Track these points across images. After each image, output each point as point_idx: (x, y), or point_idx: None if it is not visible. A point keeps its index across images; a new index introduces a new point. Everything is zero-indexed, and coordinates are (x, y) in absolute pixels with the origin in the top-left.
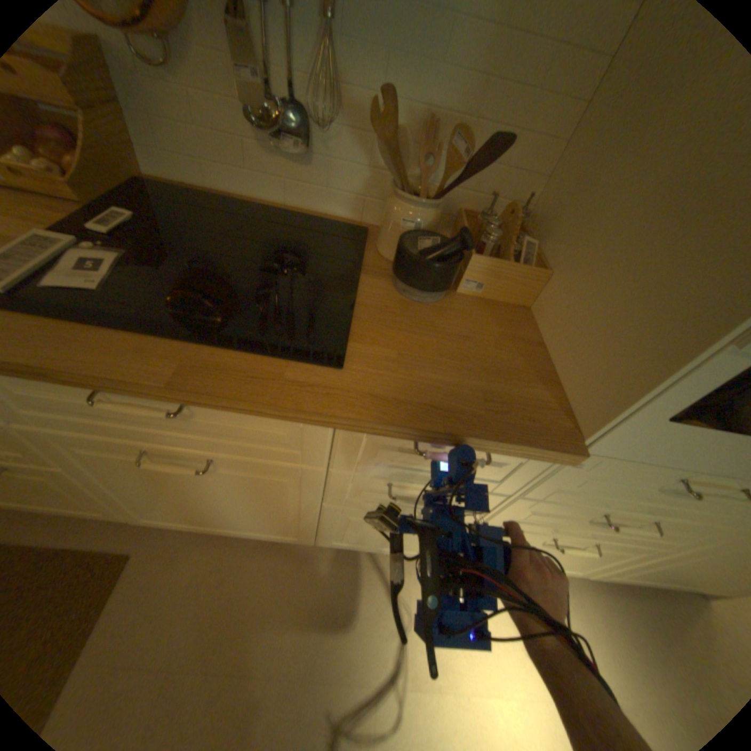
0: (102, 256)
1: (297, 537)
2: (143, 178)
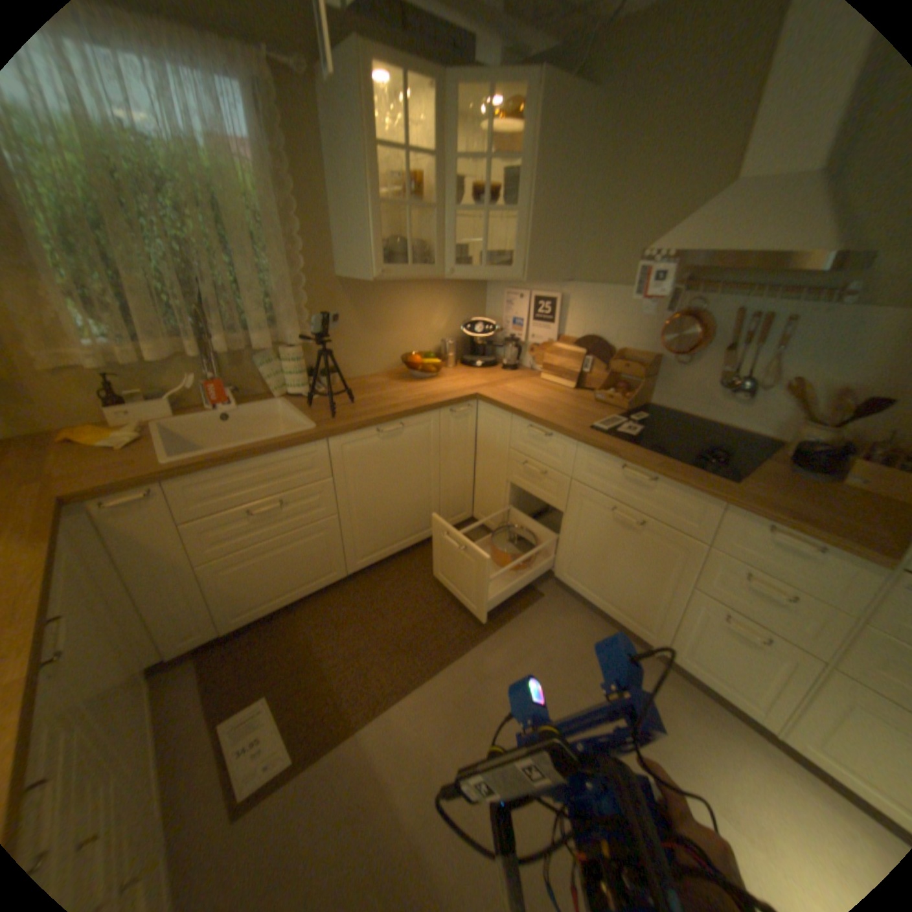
0: (636, 427)
1: (657, 635)
2: (650, 404)
